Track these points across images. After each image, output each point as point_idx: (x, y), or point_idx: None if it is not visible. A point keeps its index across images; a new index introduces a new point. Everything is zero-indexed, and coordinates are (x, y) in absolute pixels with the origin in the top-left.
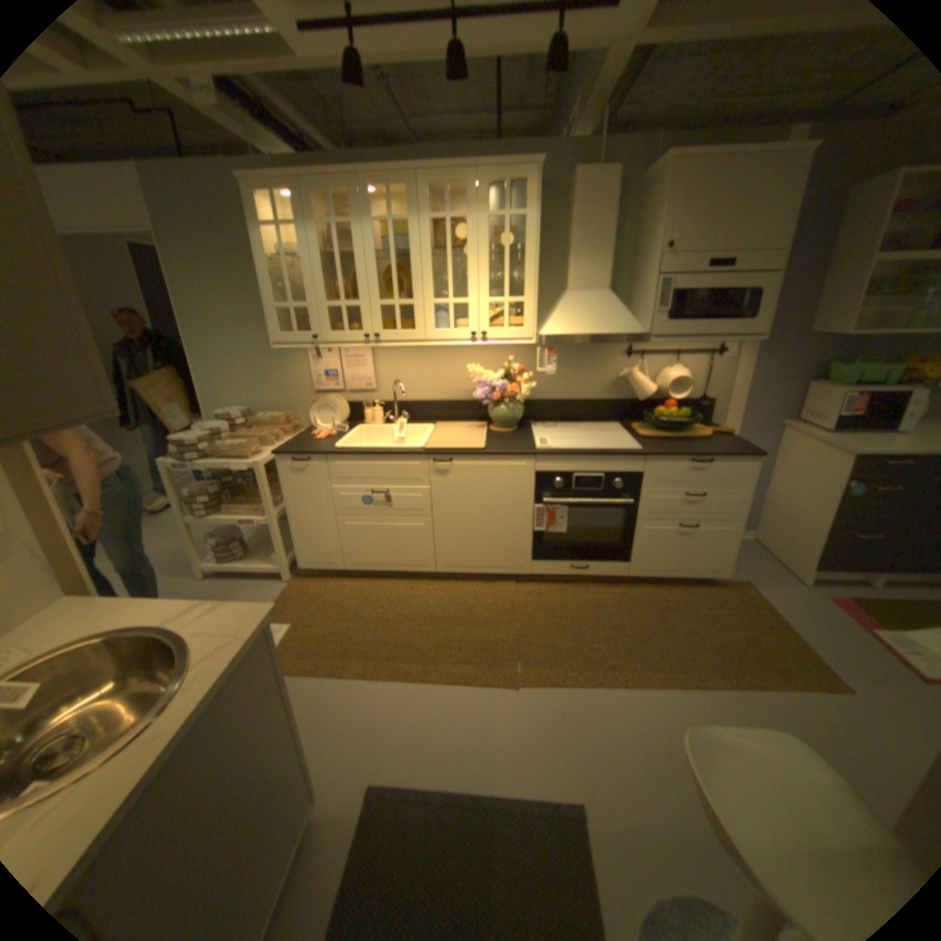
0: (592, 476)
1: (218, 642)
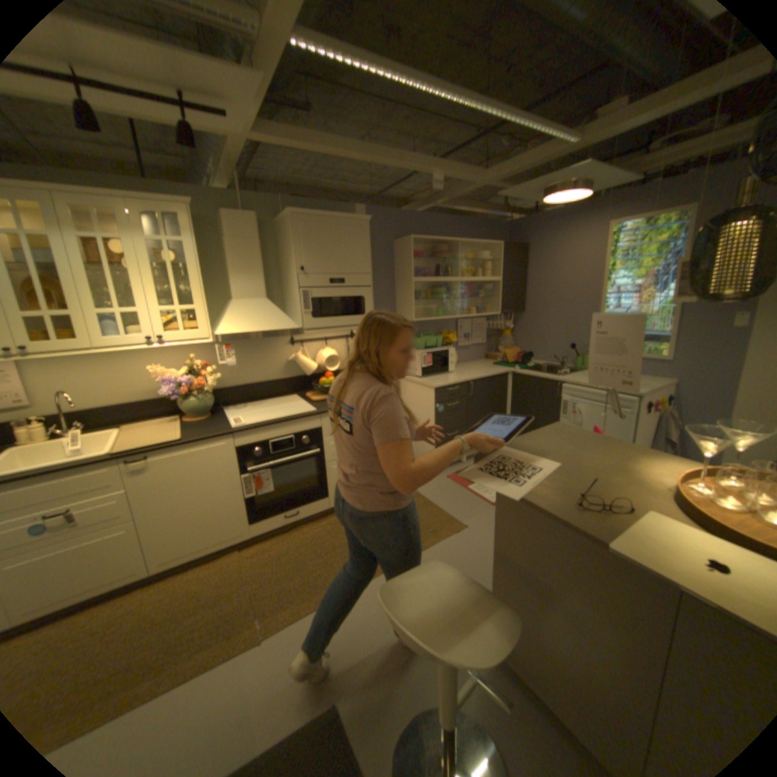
0: (284, 438)
1: None
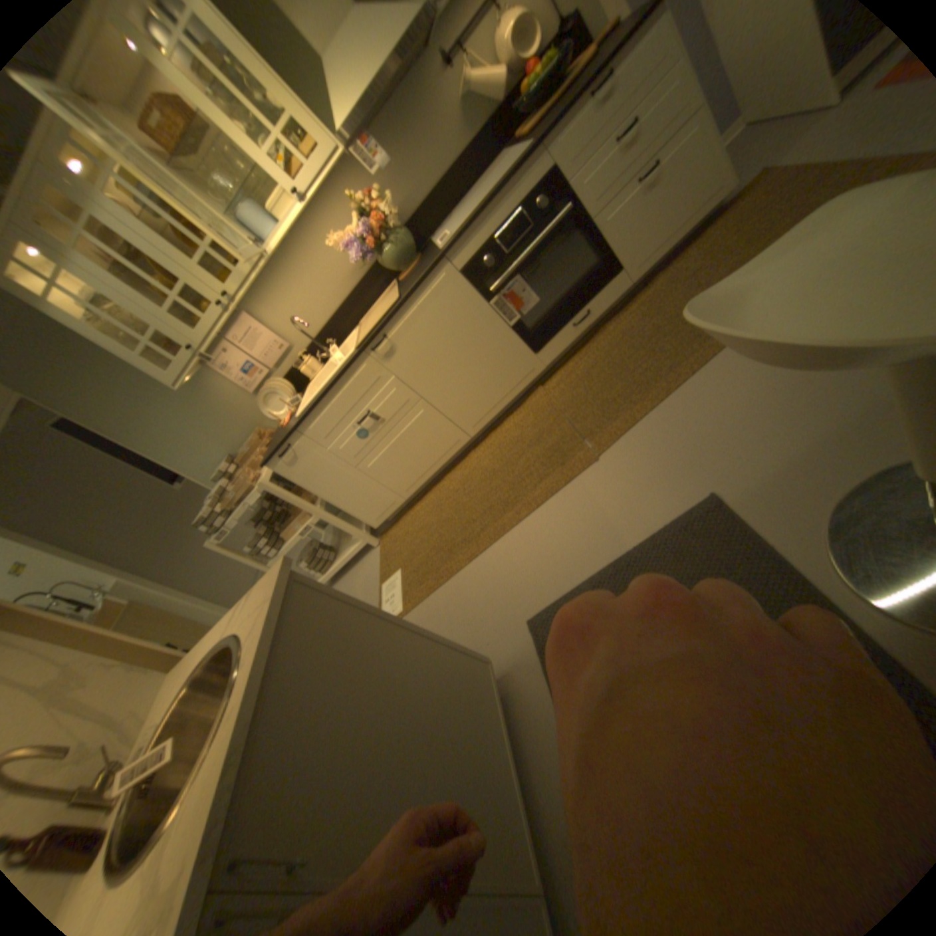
0: (512, 219)
1: (255, 613)
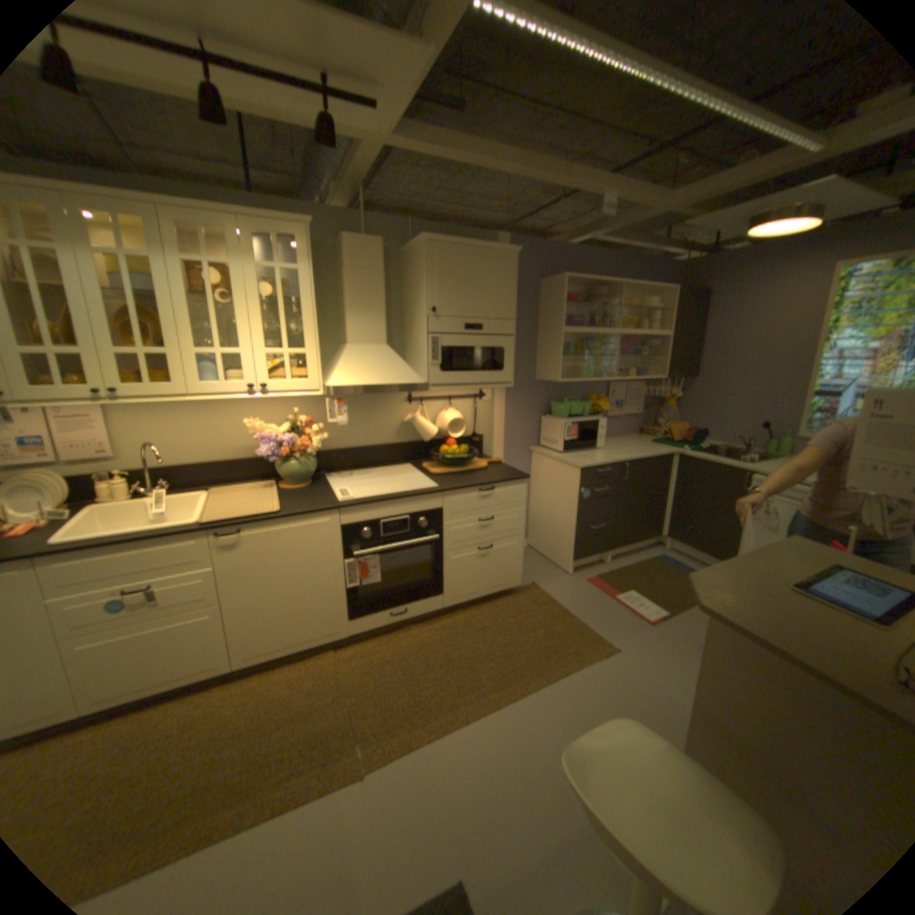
0: (398, 519)
1: None
